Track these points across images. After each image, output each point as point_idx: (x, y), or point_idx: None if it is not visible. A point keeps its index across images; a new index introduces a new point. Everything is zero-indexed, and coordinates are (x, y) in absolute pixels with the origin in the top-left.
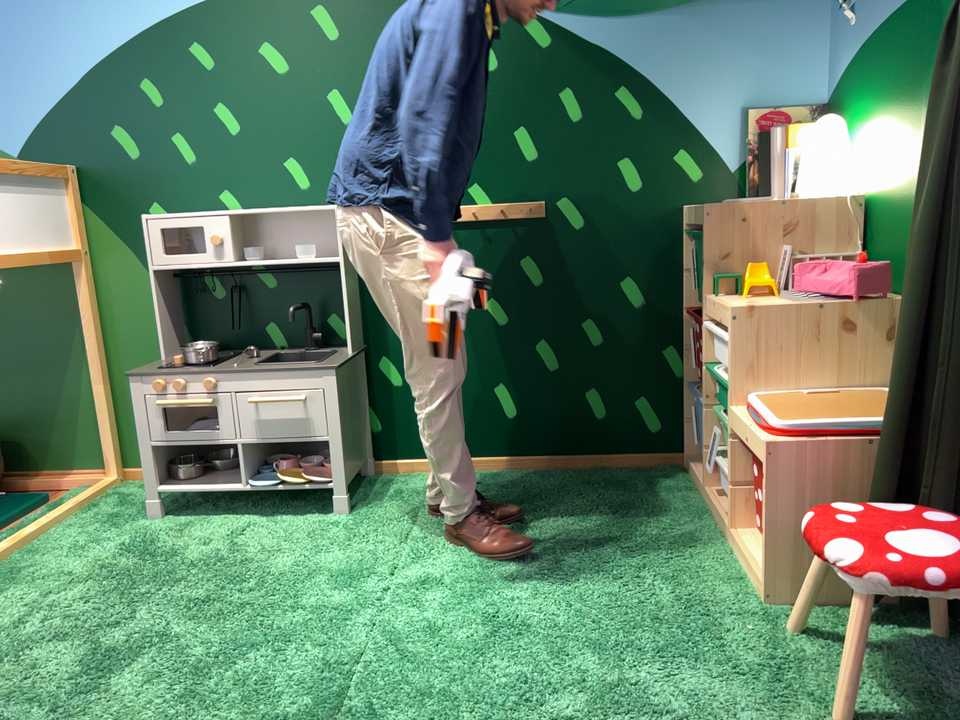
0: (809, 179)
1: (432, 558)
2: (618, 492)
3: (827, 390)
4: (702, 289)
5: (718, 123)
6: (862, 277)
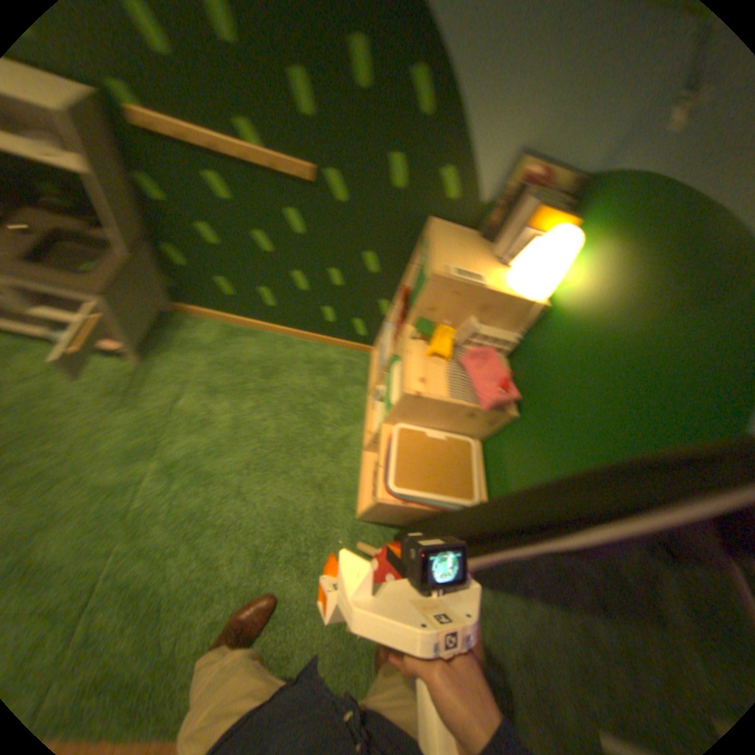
0: (522, 272)
1: (182, 437)
2: (321, 378)
3: (439, 432)
4: (407, 314)
5: (494, 155)
6: (494, 408)
